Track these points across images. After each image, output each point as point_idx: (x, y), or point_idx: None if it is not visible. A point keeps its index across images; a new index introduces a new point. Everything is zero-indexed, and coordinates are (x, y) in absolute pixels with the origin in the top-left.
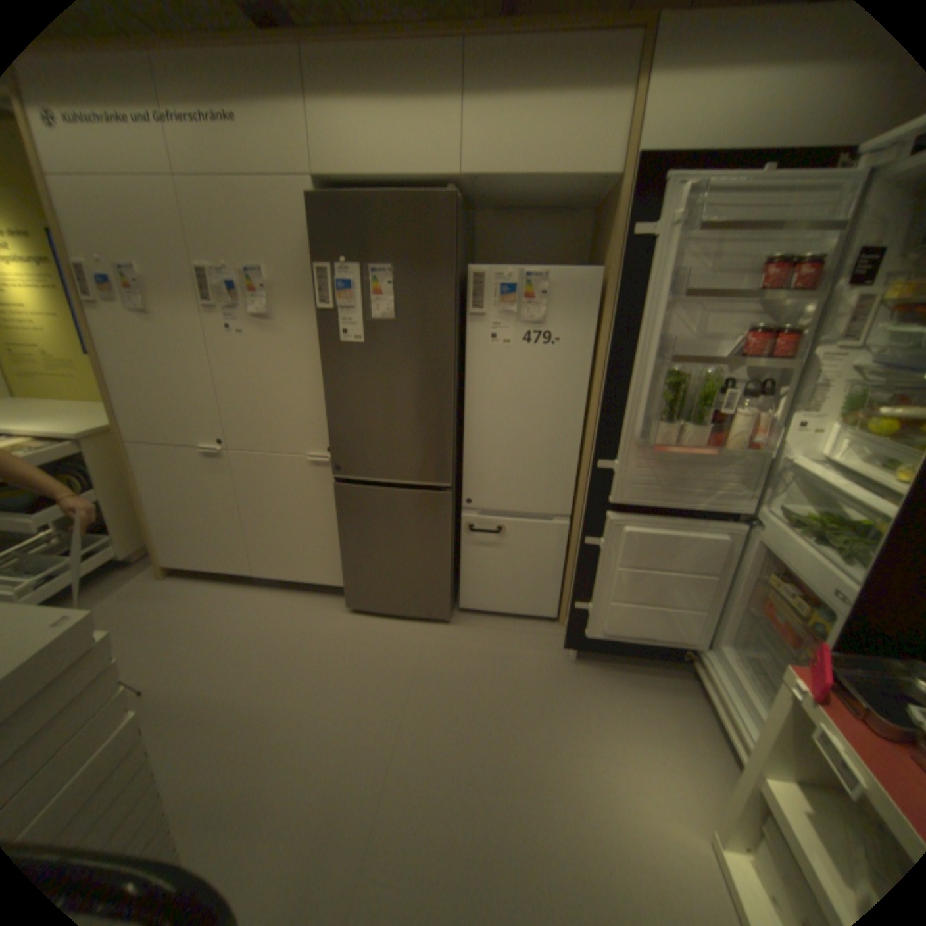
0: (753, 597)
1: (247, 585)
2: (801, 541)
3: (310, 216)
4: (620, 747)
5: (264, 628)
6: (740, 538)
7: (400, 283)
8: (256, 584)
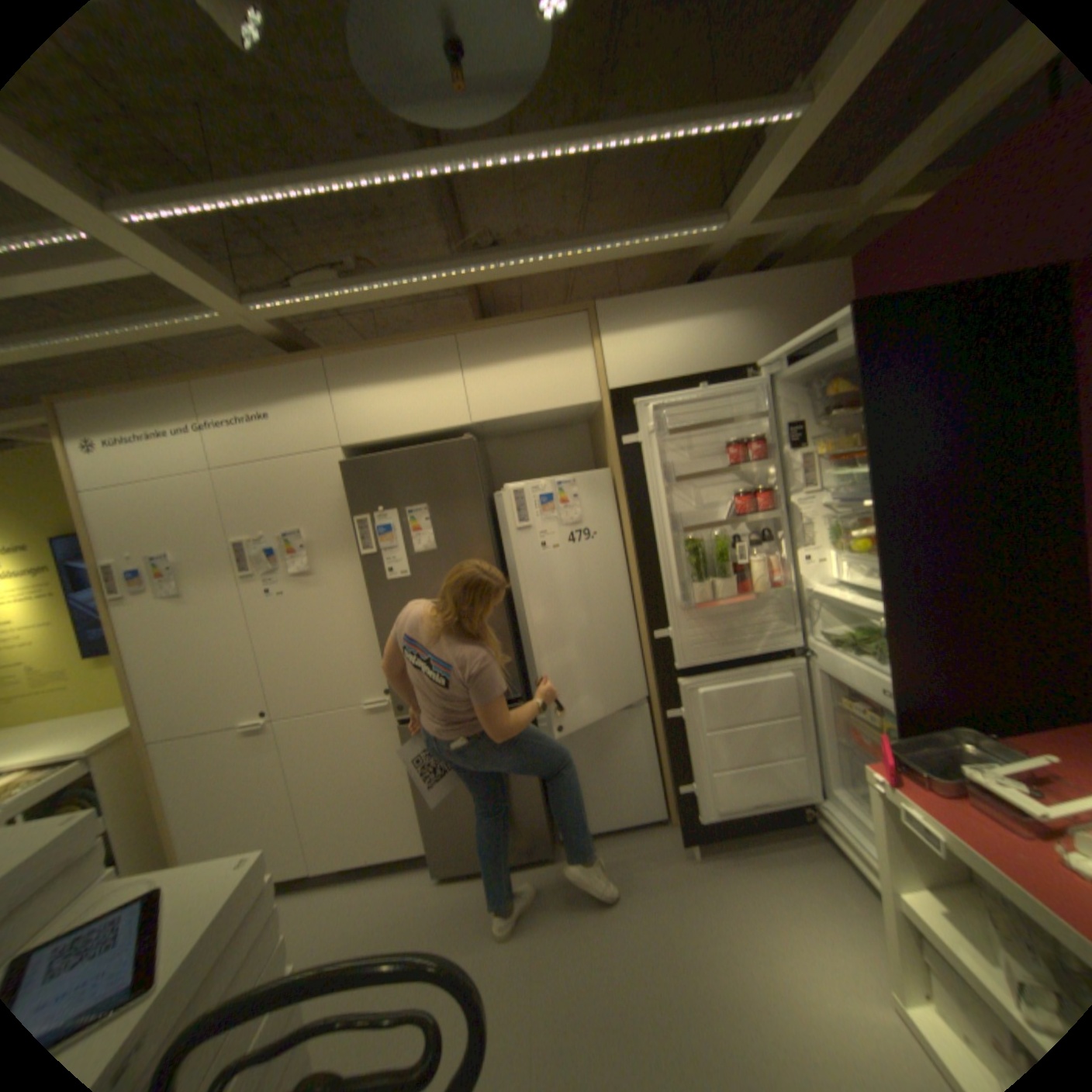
0: (837, 728)
1: (301, 891)
2: (844, 658)
3: (343, 479)
4: (774, 939)
5: (336, 935)
6: (801, 673)
7: (436, 518)
8: (312, 886)
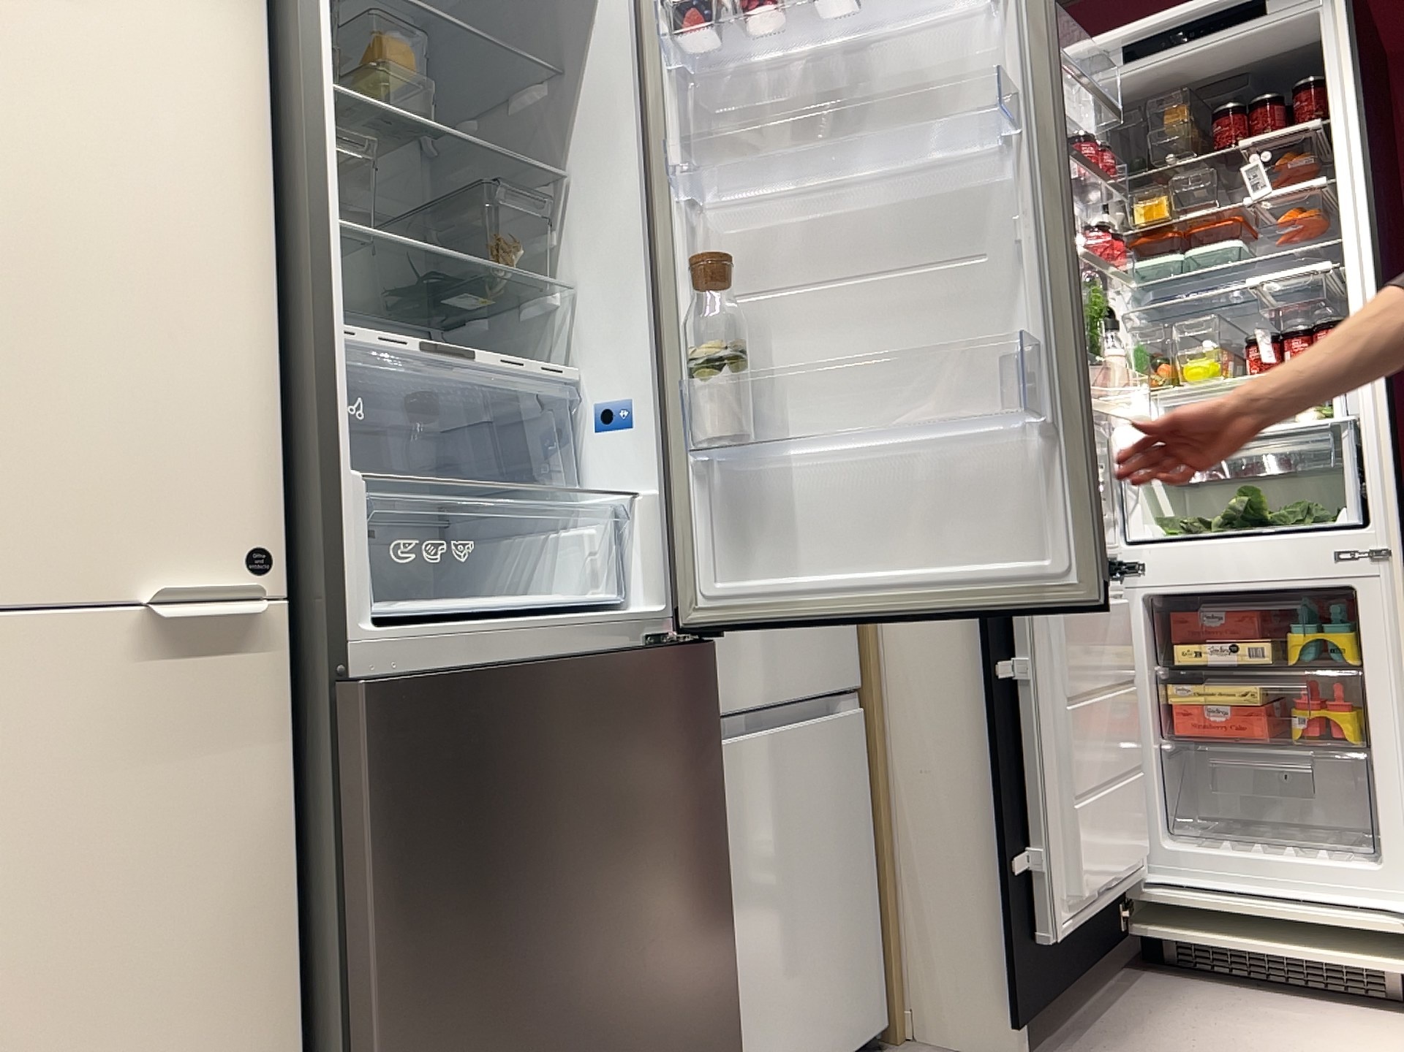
0: (1159, 712)
1: None
2: (1225, 539)
3: None
4: None
5: None
6: (1124, 601)
7: None
8: None
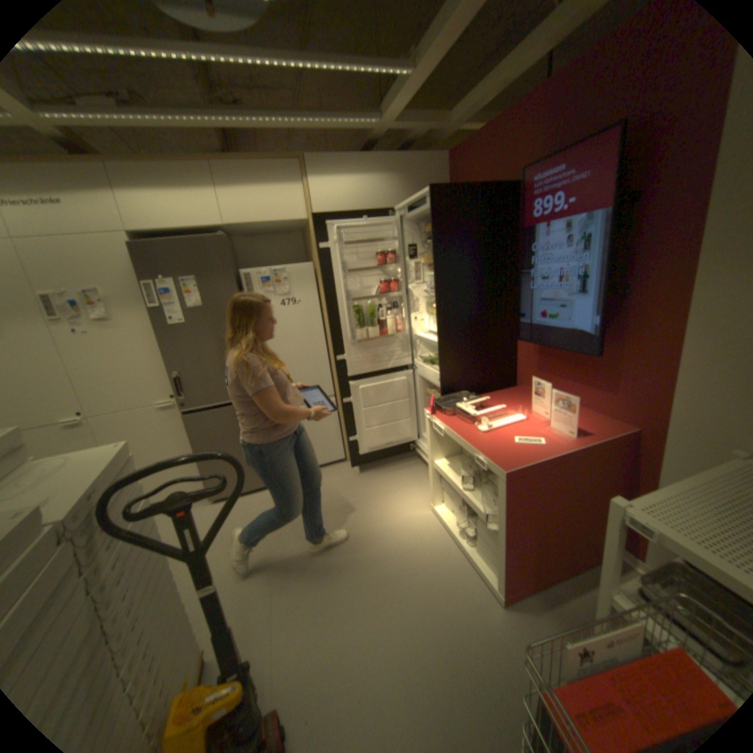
0: (425, 404)
1: None
2: (427, 367)
3: (130, 254)
4: (388, 496)
5: None
6: (410, 377)
7: (202, 285)
8: None
